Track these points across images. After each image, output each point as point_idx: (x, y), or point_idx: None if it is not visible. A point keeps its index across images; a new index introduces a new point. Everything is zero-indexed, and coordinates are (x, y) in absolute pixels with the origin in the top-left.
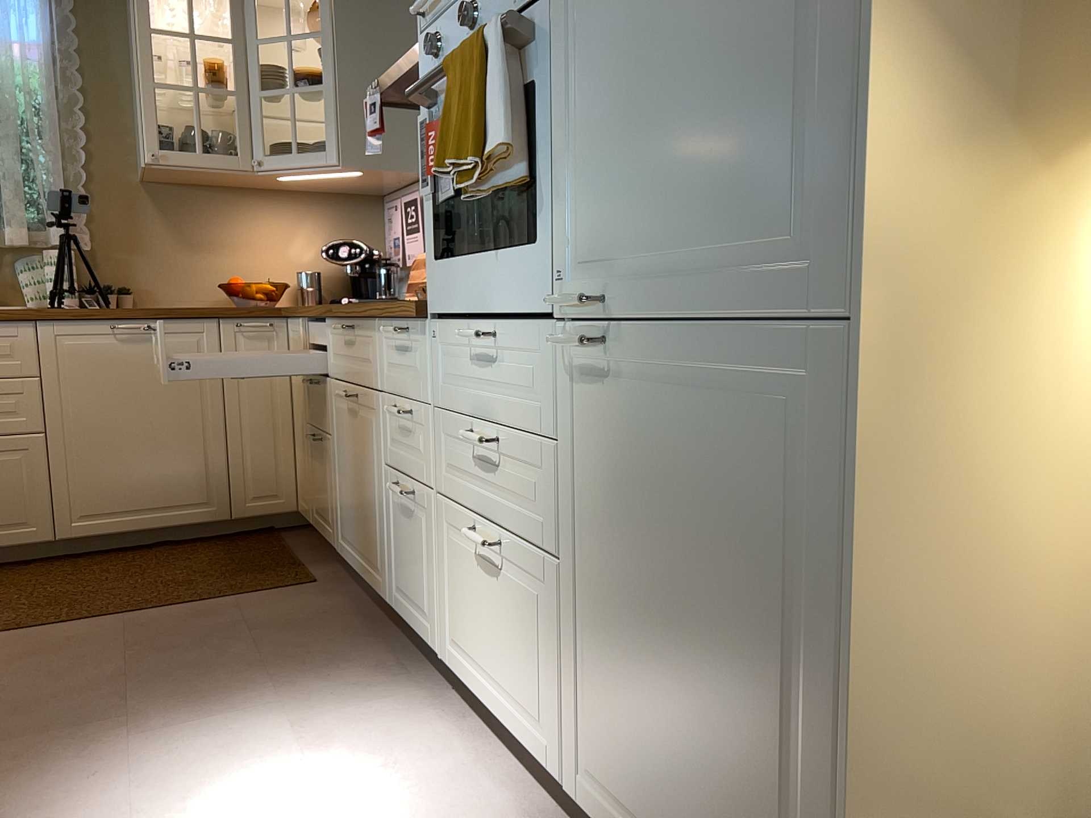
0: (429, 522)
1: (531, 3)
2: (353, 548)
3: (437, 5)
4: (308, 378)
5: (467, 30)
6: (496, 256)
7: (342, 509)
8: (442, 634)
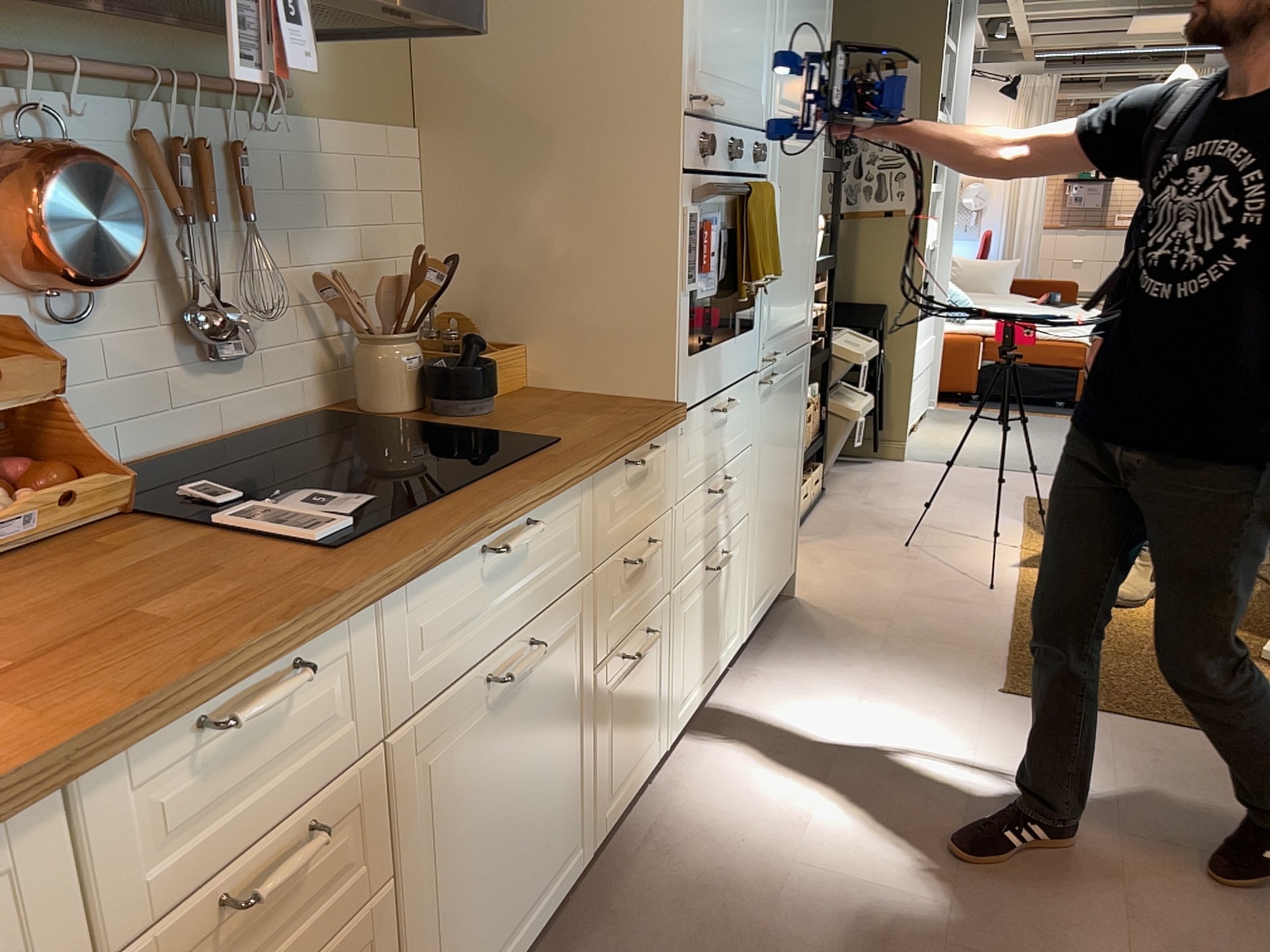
0: (663, 628)
1: (756, 179)
2: (498, 945)
3: (703, 110)
4: (195, 917)
5: (726, 161)
6: (731, 342)
7: (454, 948)
8: (670, 715)
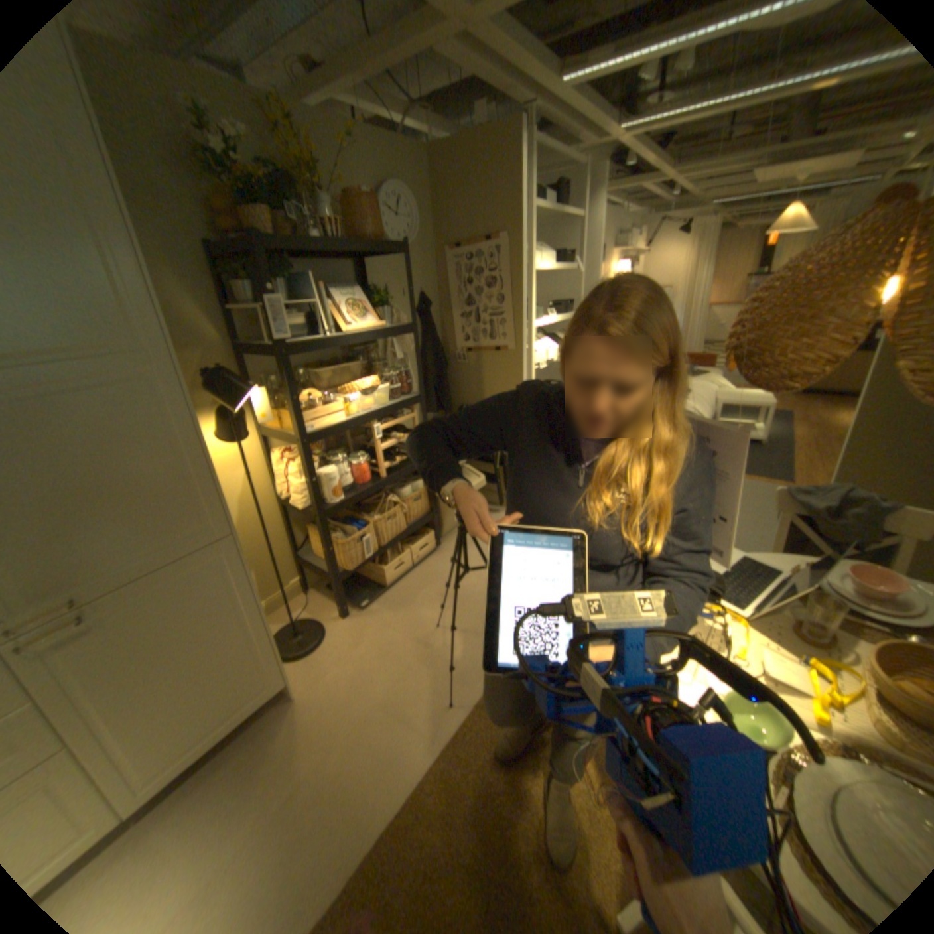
0: None
1: None
2: None
3: None
4: None
5: None
6: None
7: None
8: None
